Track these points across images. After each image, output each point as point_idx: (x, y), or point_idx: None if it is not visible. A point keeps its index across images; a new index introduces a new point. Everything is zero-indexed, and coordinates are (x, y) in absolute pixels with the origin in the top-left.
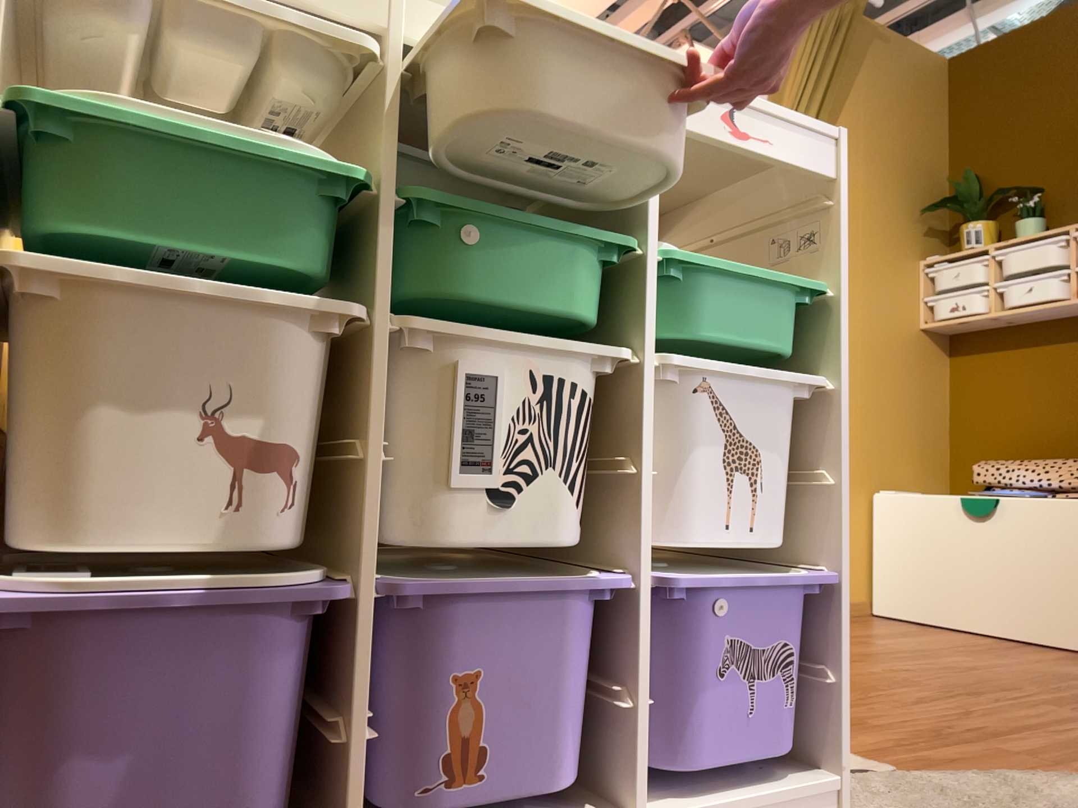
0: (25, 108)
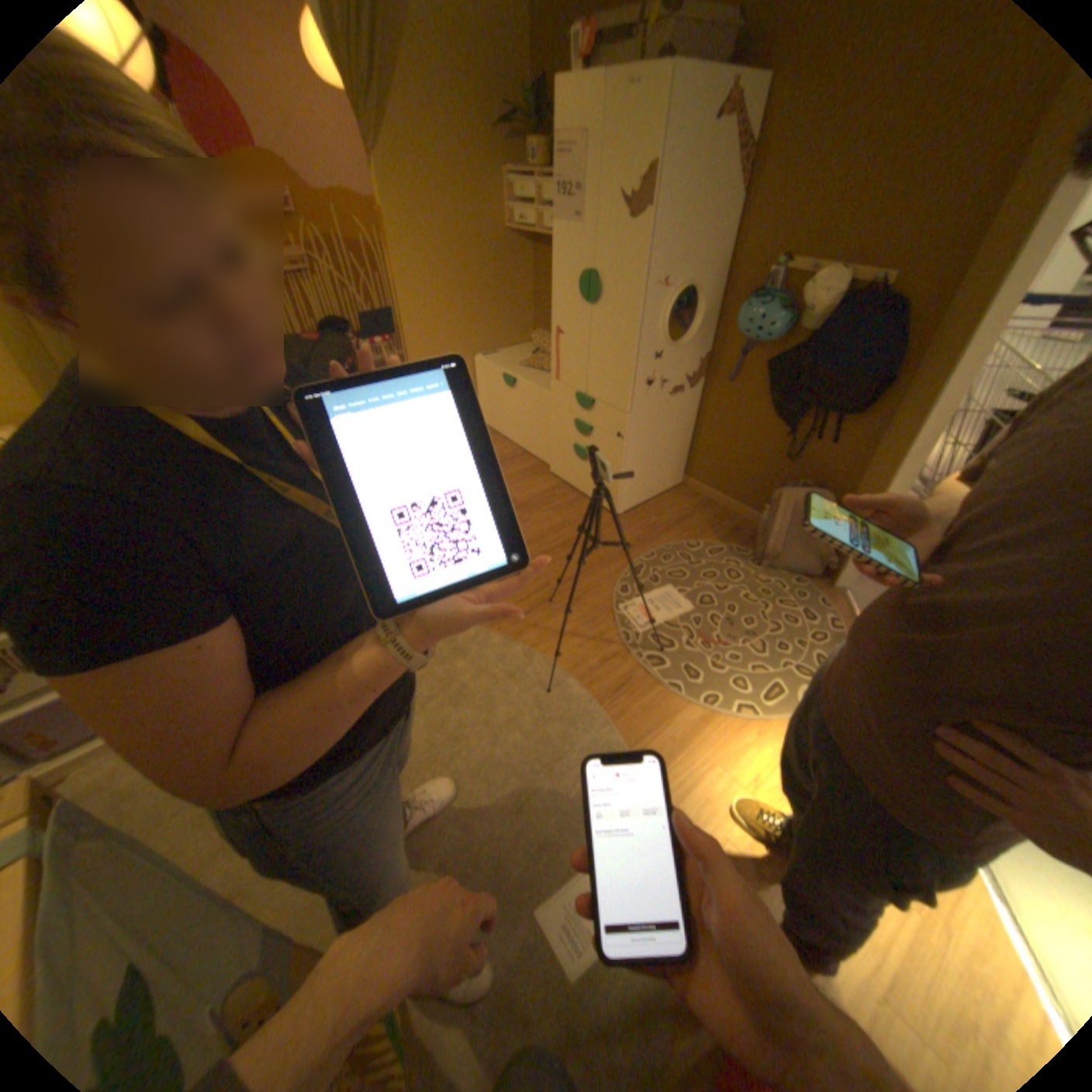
0: None
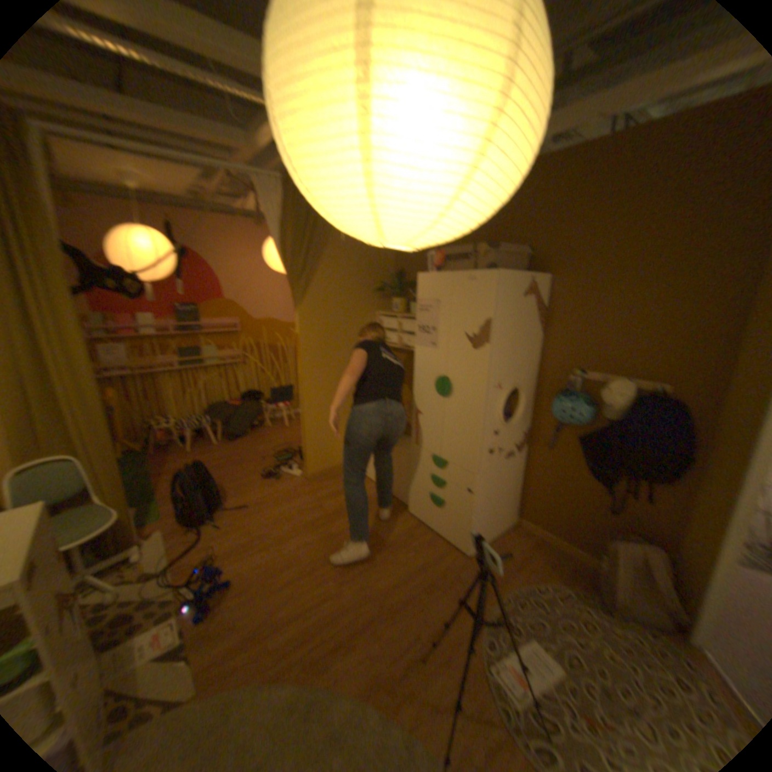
0: None
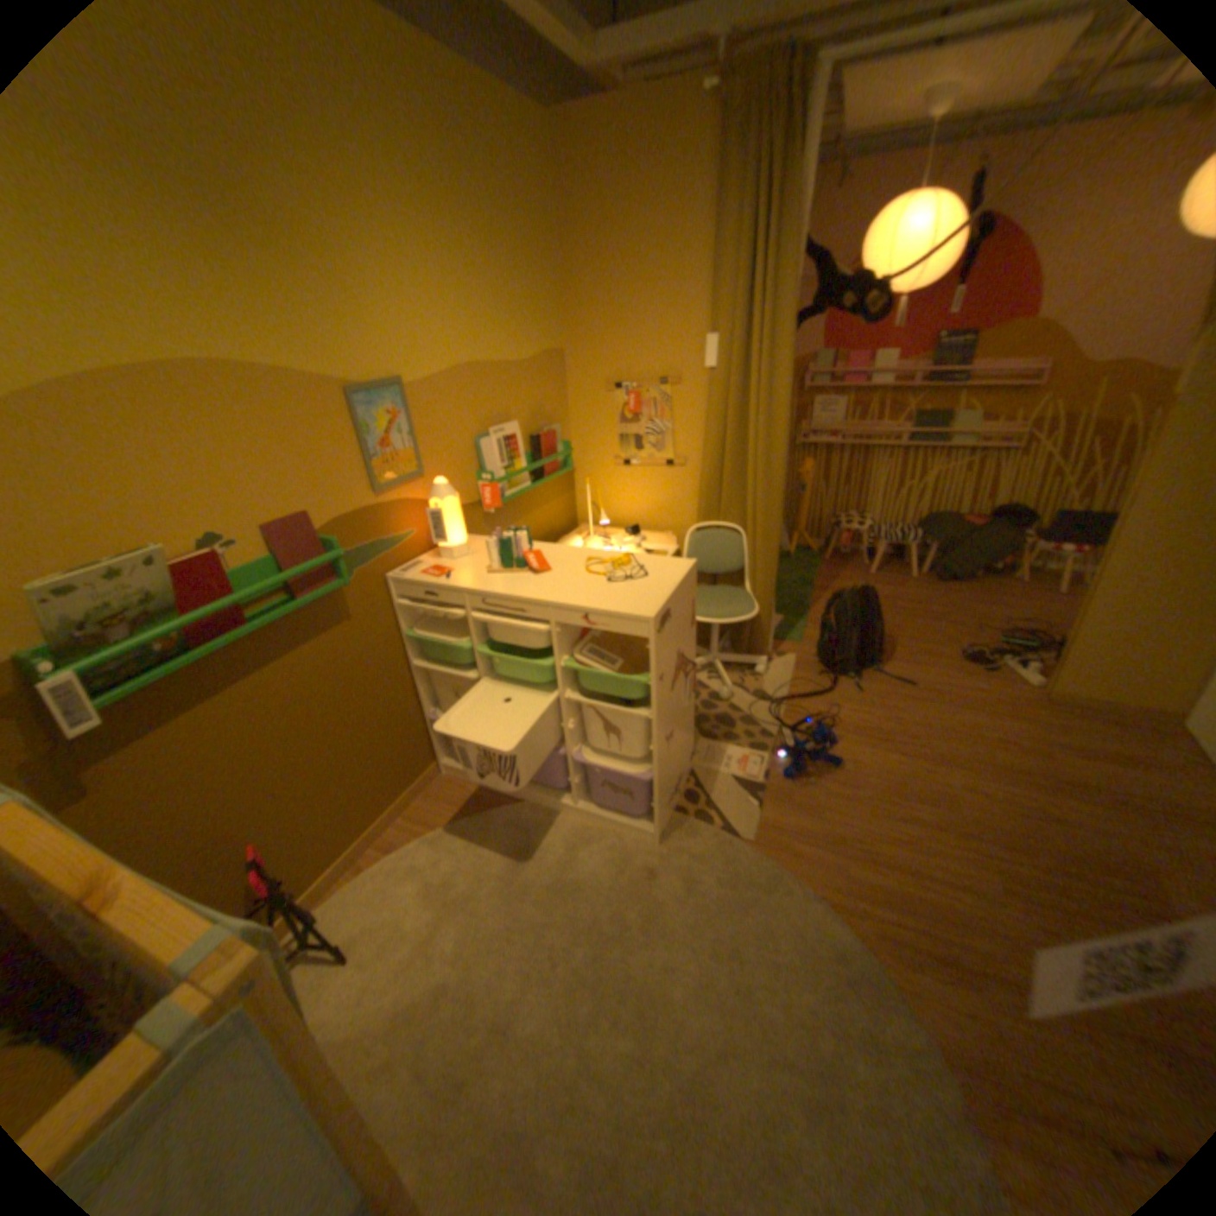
0: (408, 631)
